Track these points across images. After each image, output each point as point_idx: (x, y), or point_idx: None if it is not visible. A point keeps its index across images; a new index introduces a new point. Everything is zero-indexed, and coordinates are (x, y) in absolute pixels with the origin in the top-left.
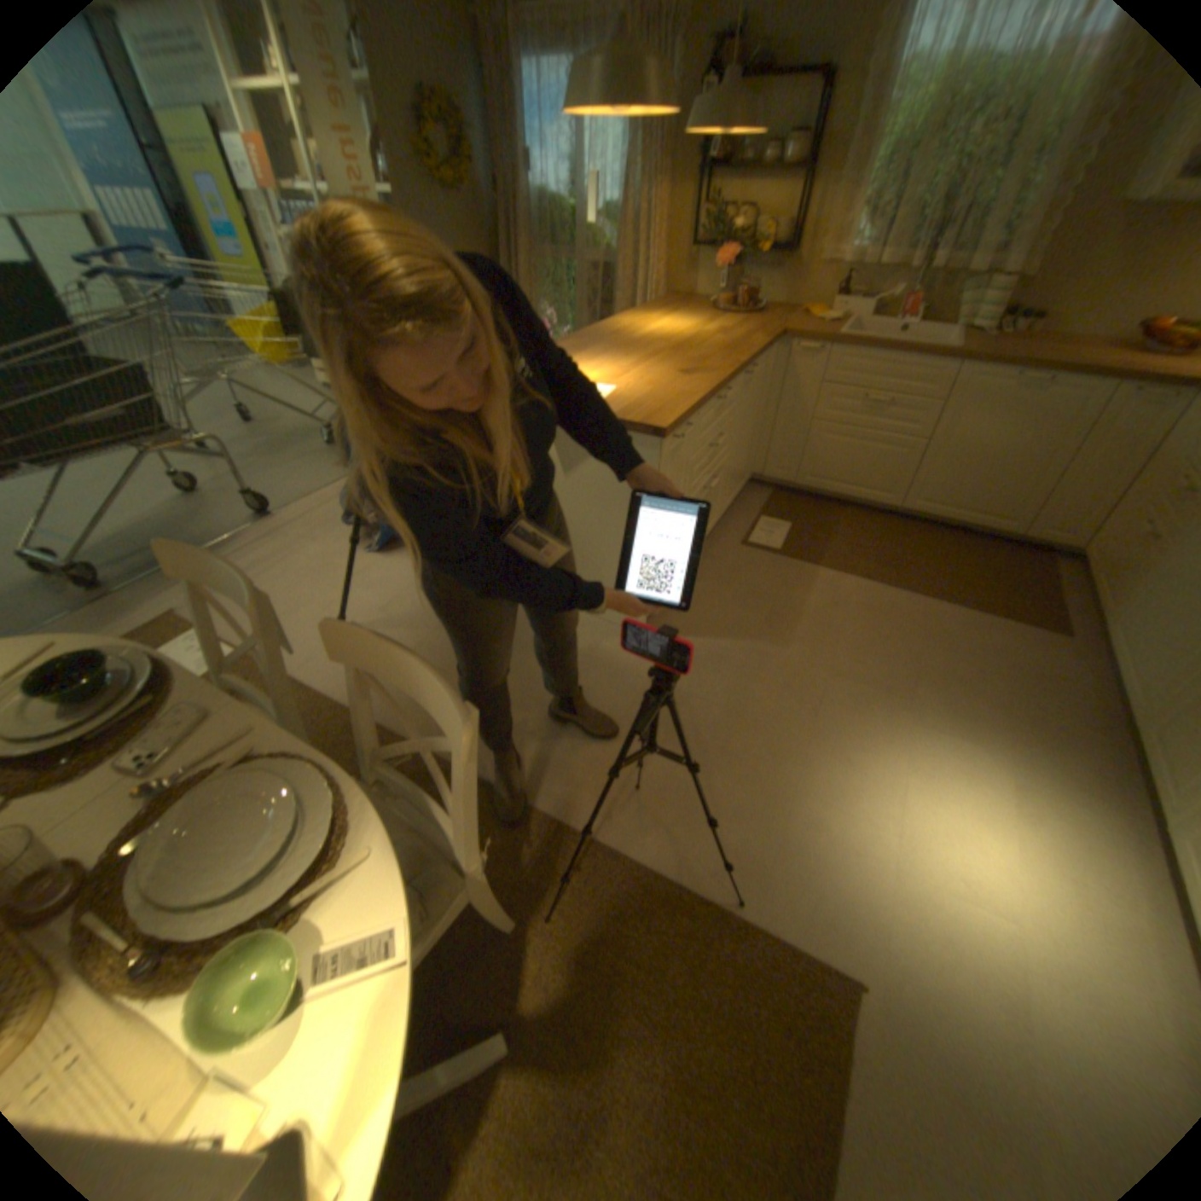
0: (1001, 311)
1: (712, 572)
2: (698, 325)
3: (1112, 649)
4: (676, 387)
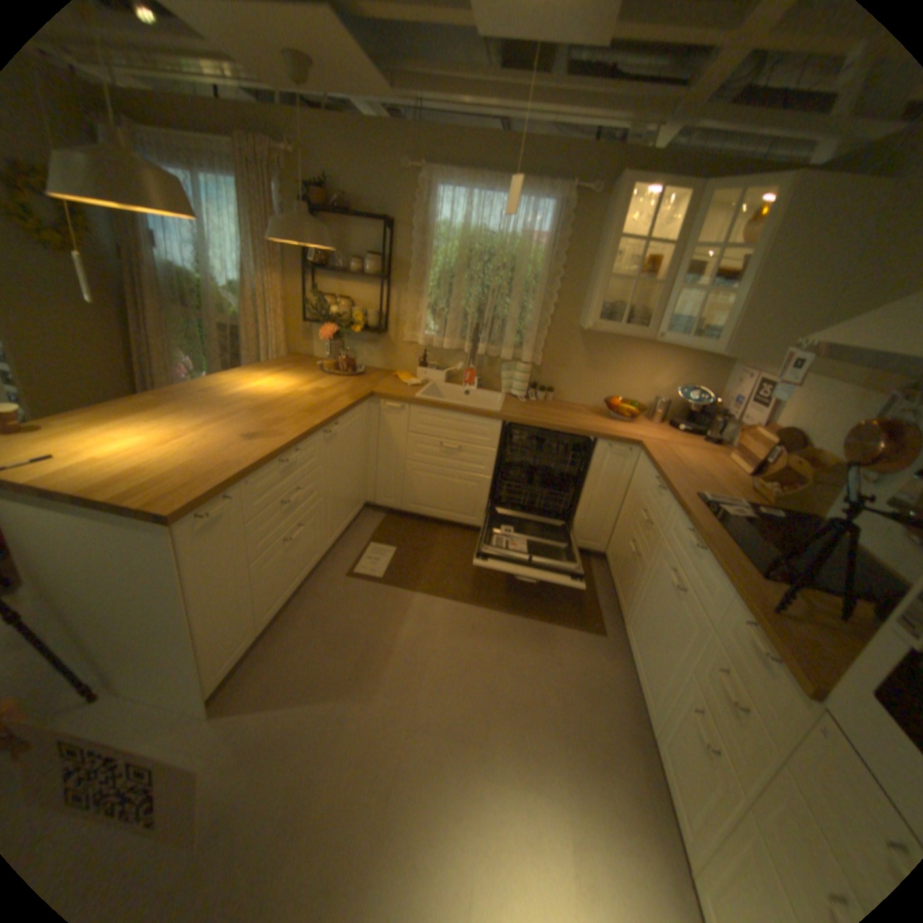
0: (526, 386)
1: (310, 614)
2: (297, 385)
3: (631, 650)
4: (225, 455)
